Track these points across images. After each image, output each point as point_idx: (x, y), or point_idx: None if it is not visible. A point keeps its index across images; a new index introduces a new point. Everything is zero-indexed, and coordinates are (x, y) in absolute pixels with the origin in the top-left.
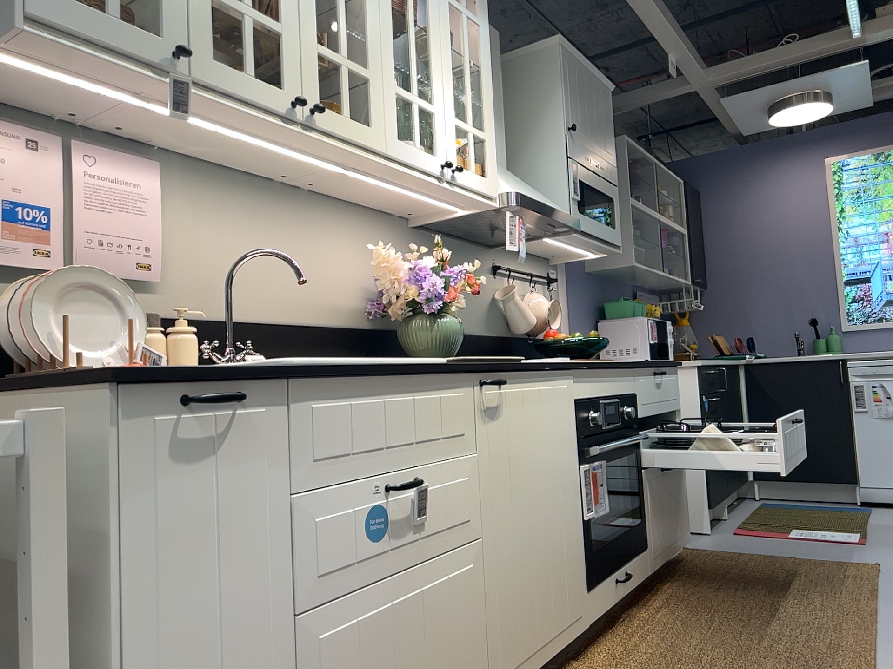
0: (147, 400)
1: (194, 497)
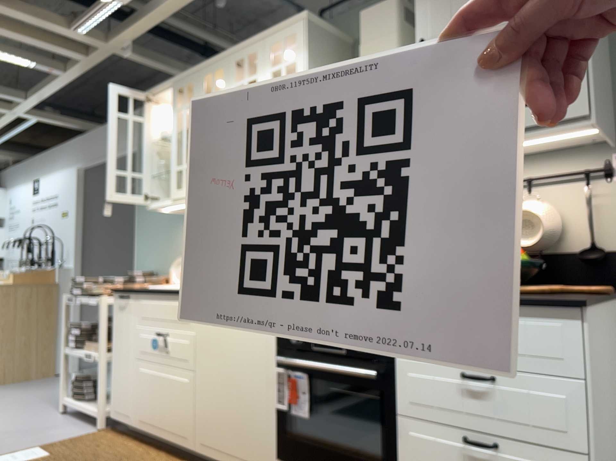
0: (117, 295)
1: (121, 319)
